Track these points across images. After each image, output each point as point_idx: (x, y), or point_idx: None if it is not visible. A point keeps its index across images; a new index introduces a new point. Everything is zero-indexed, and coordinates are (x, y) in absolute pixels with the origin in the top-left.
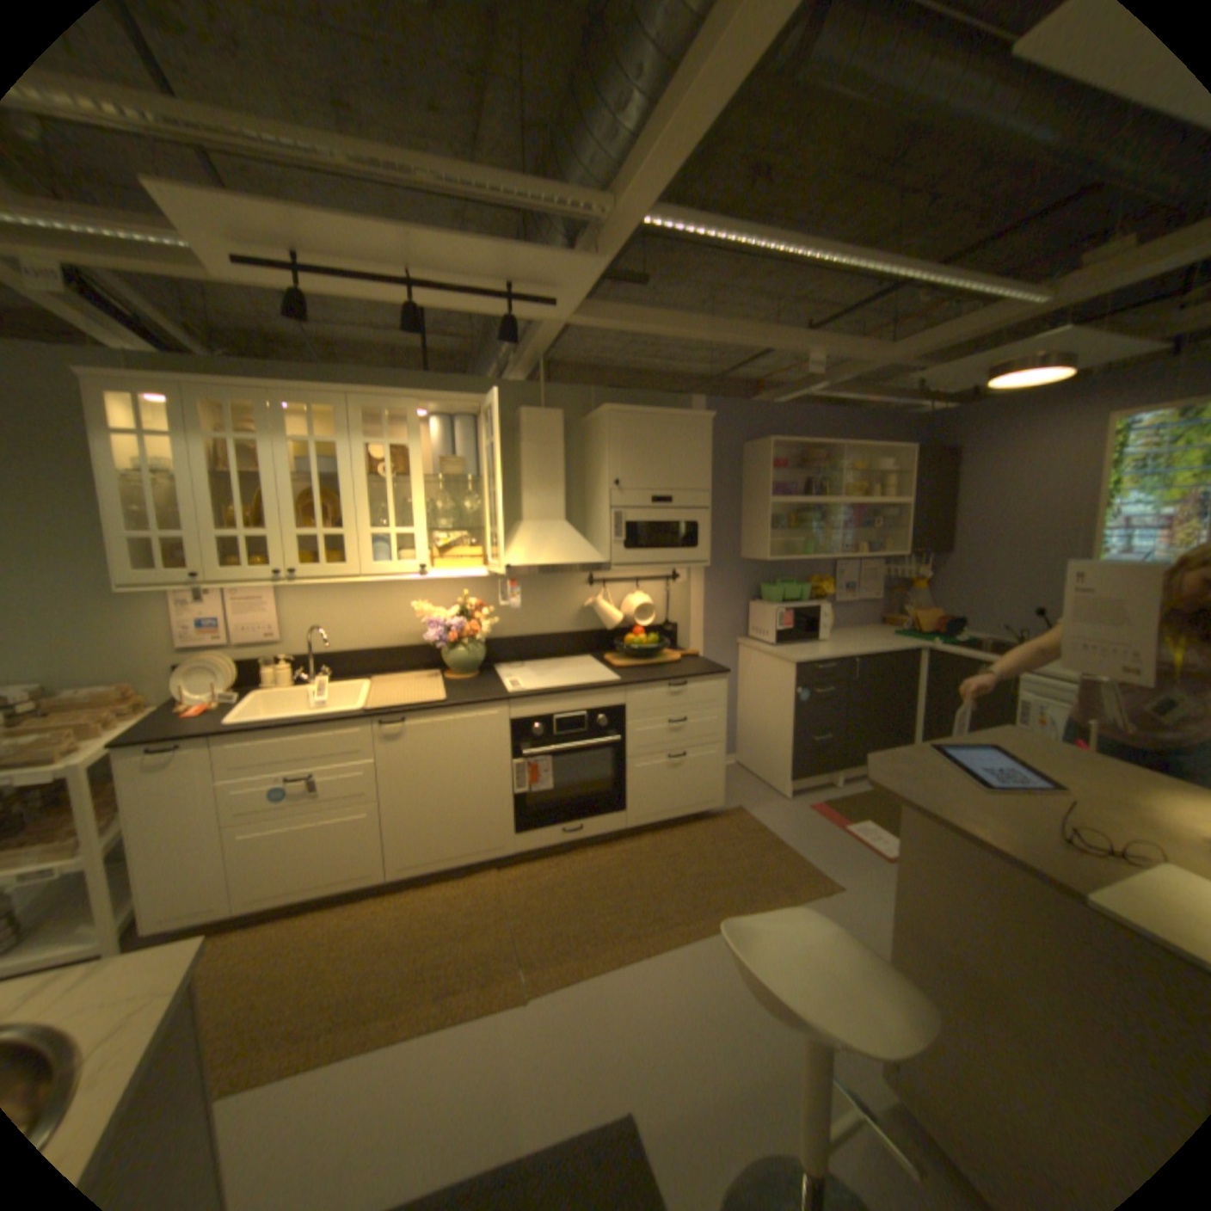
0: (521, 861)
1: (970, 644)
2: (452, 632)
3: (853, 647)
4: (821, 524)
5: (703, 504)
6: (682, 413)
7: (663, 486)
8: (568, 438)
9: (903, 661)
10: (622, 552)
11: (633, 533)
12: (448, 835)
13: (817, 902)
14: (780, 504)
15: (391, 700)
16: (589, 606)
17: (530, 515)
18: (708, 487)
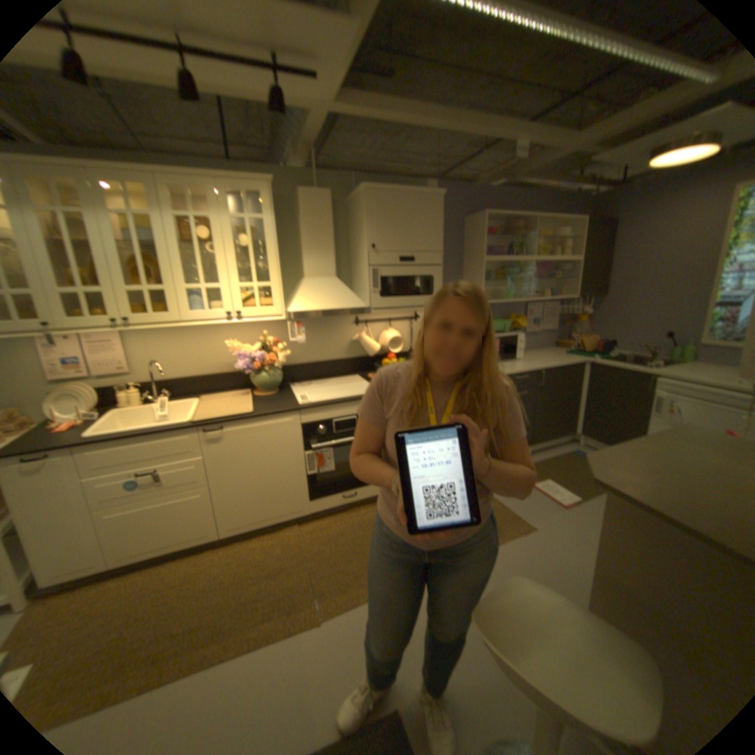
0: (314, 517)
1: (617, 357)
2: (255, 361)
3: (539, 362)
4: (518, 276)
5: (436, 261)
6: (420, 188)
7: (407, 247)
8: (334, 212)
9: (573, 370)
10: (377, 297)
11: (385, 283)
12: (260, 504)
13: (519, 538)
14: (490, 261)
15: (210, 412)
16: (355, 338)
17: (308, 272)
18: (440, 247)
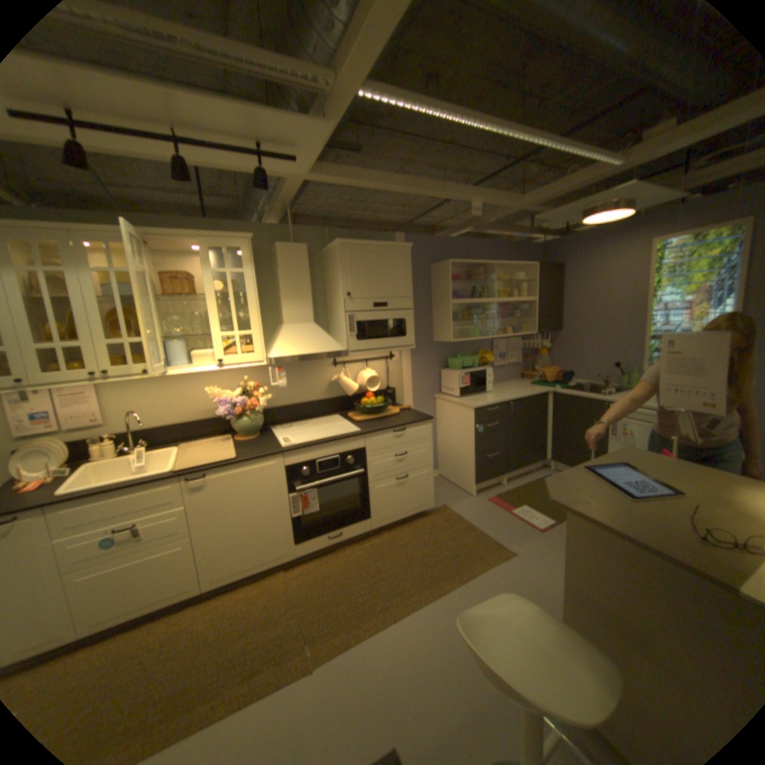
0: (300, 562)
1: (576, 387)
2: (237, 407)
3: (508, 394)
4: (482, 316)
5: (407, 307)
6: (390, 244)
7: (380, 295)
8: (311, 264)
9: (538, 401)
10: (355, 342)
11: (362, 328)
12: (245, 552)
13: (500, 565)
14: (456, 304)
15: (193, 461)
16: (335, 380)
17: (288, 320)
18: (410, 294)
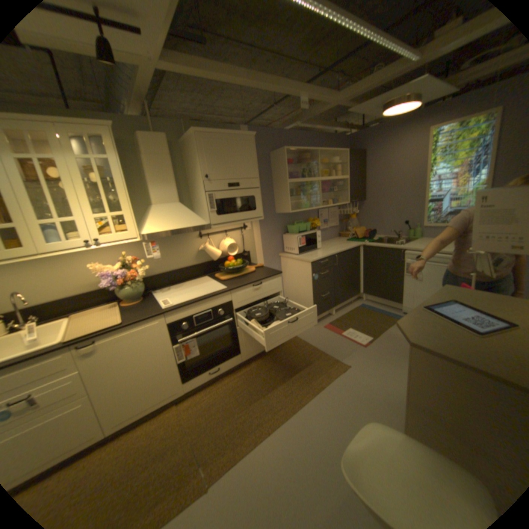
0: (188, 396)
1: (377, 240)
2: (118, 279)
3: (332, 249)
4: (310, 192)
5: (255, 186)
6: (237, 132)
7: (233, 177)
8: (171, 152)
9: (353, 252)
10: (215, 216)
11: (220, 205)
12: (139, 398)
13: (340, 376)
14: (291, 183)
15: (81, 331)
16: (201, 249)
17: (155, 201)
18: (257, 175)
